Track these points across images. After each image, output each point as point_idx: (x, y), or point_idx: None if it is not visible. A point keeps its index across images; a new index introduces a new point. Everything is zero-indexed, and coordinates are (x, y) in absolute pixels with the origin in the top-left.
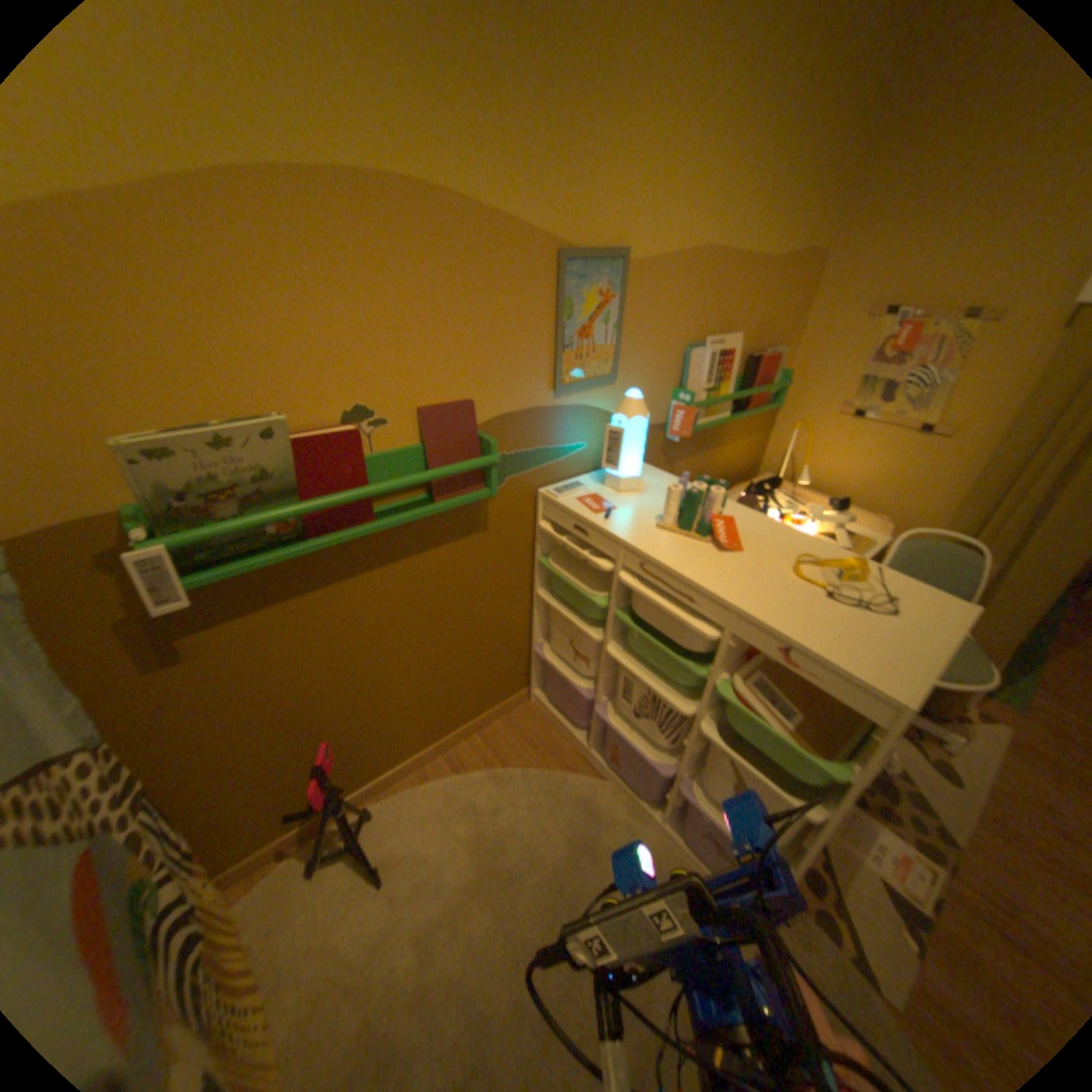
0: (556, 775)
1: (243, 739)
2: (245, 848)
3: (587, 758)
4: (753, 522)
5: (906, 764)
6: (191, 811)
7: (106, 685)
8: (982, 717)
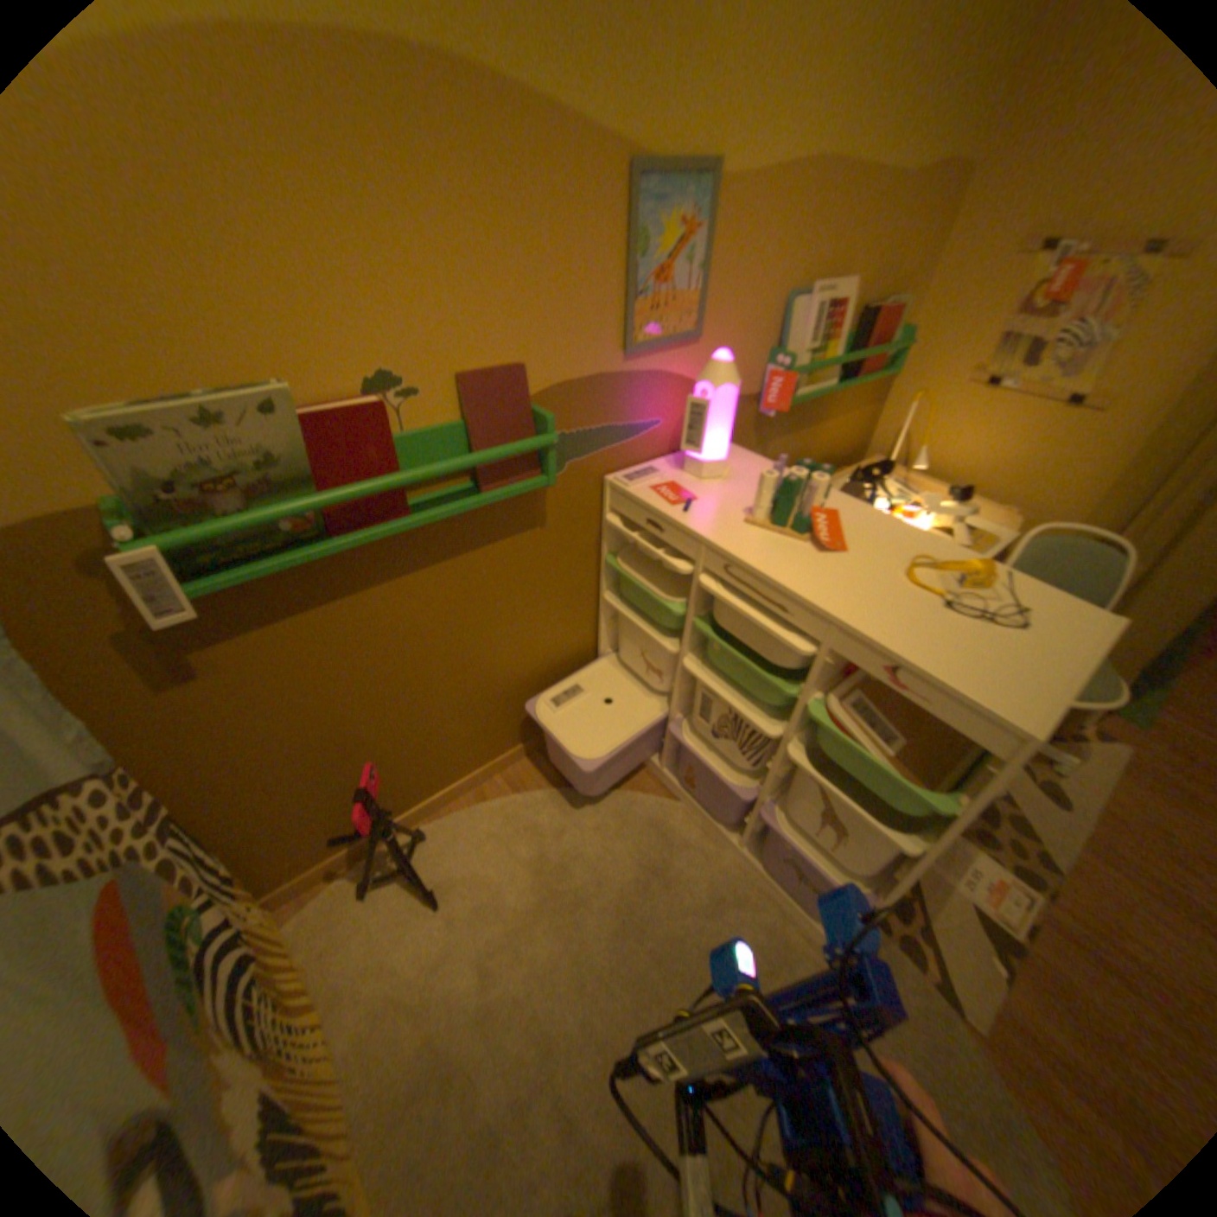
0: (624, 796)
1: (277, 761)
2: (290, 870)
3: (658, 778)
4: (860, 517)
5: None
6: (227, 835)
7: (113, 706)
8: (1099, 735)
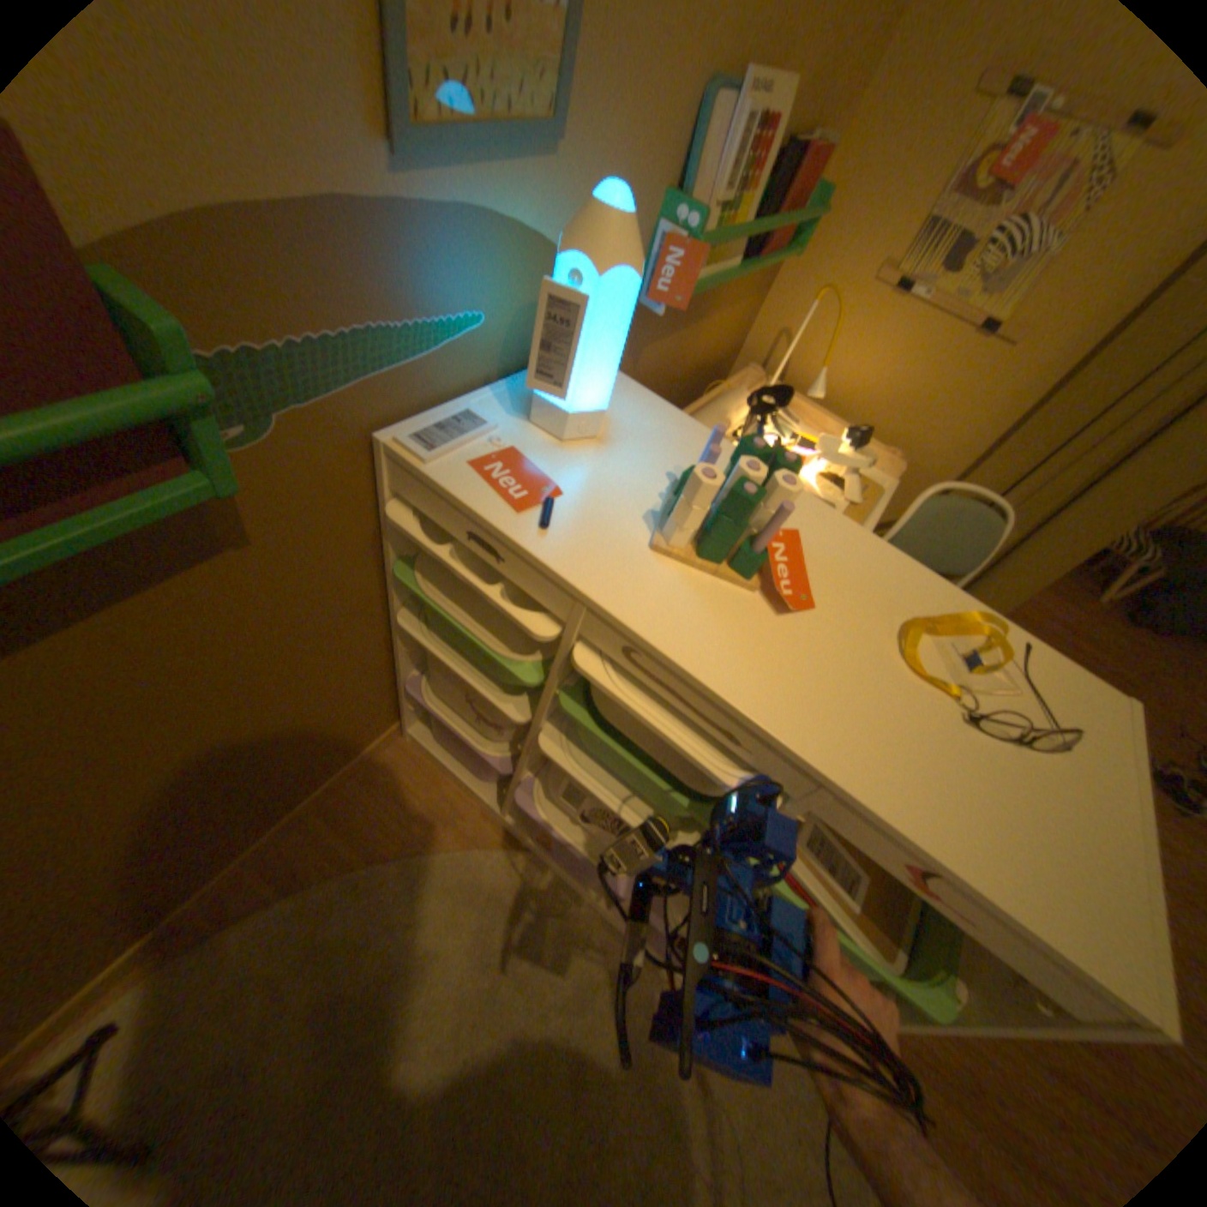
0: (454, 860)
1: None
2: None
3: (498, 820)
4: (815, 524)
5: None
6: None
7: None
8: None
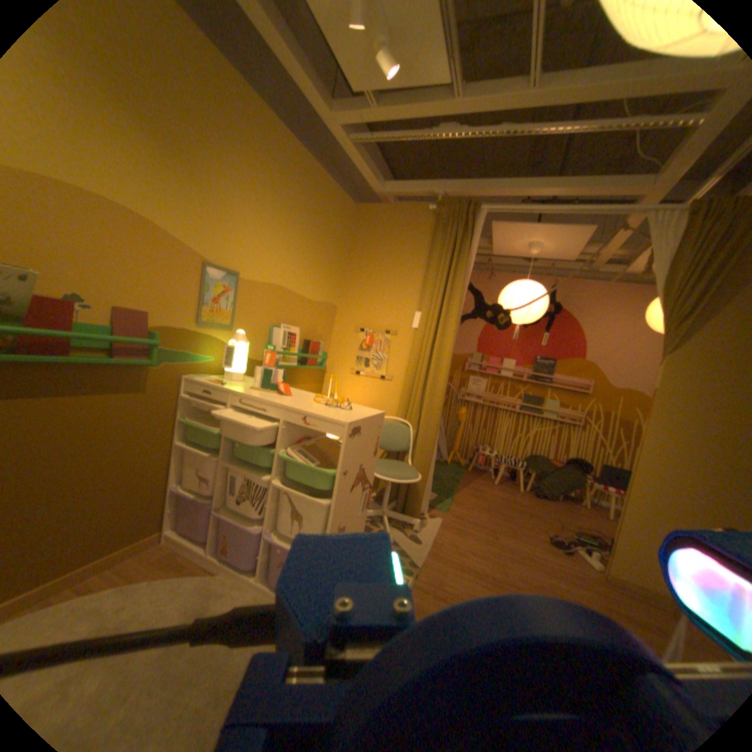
0: (177, 581)
1: None
2: None
3: (203, 568)
4: (300, 393)
5: (396, 540)
6: None
7: None
8: (429, 517)
